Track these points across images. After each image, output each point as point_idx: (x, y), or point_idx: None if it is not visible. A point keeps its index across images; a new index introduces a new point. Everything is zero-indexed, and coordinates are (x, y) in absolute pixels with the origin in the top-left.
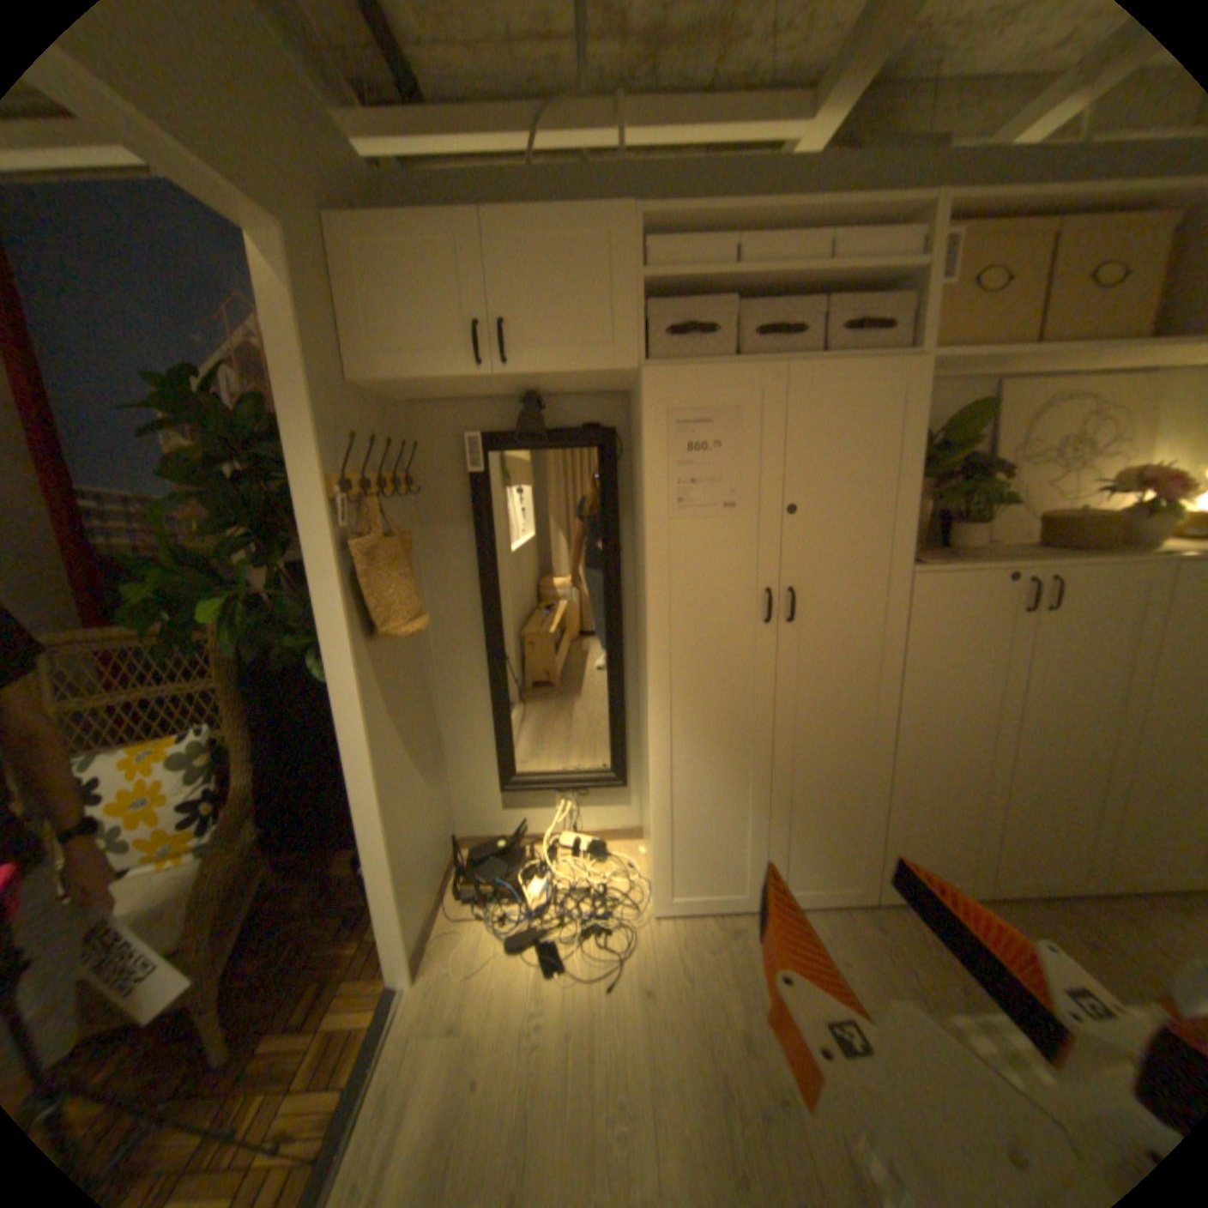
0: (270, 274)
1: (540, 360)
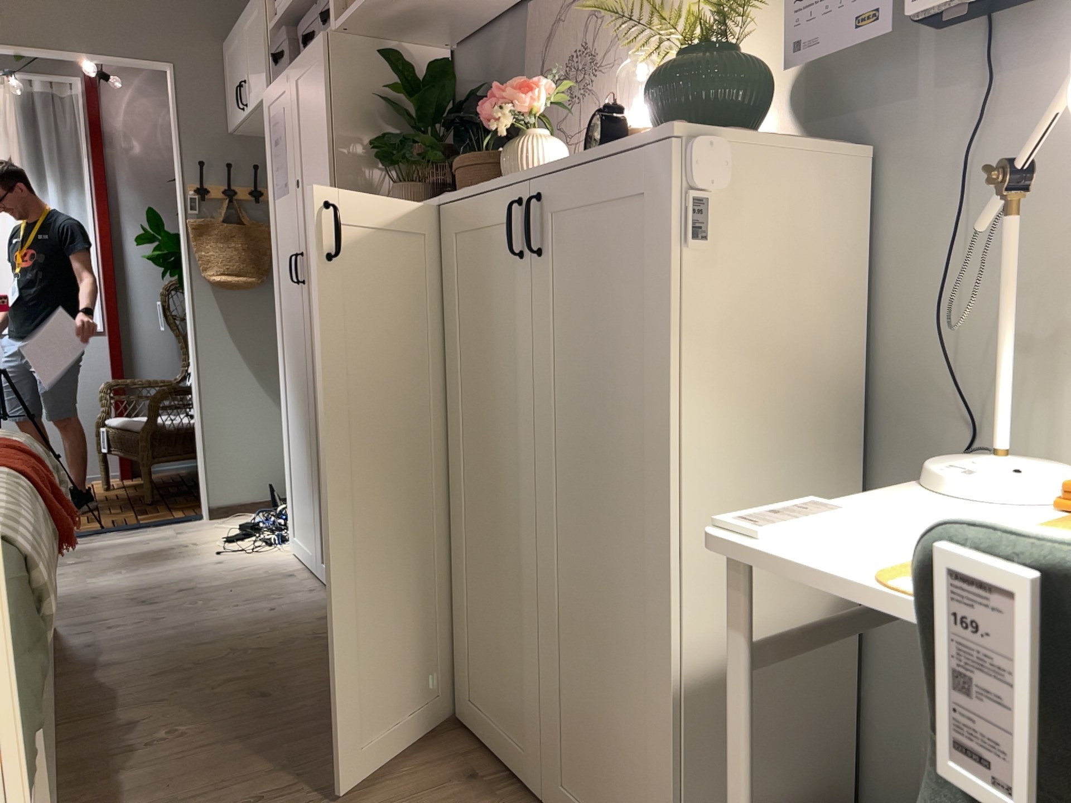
0: (169, 87)
1: (251, 98)
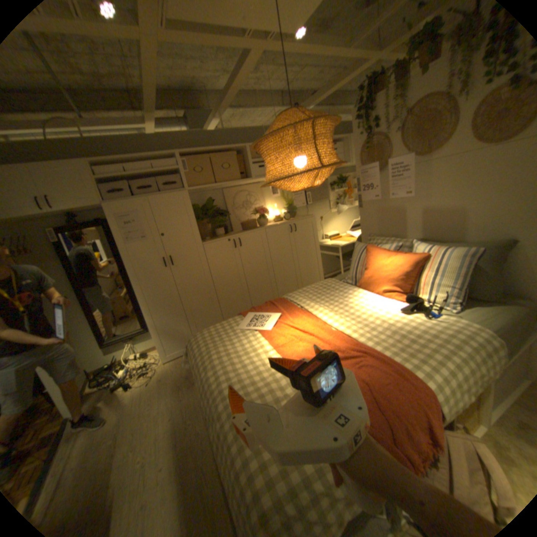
0: None
1: (64, 205)
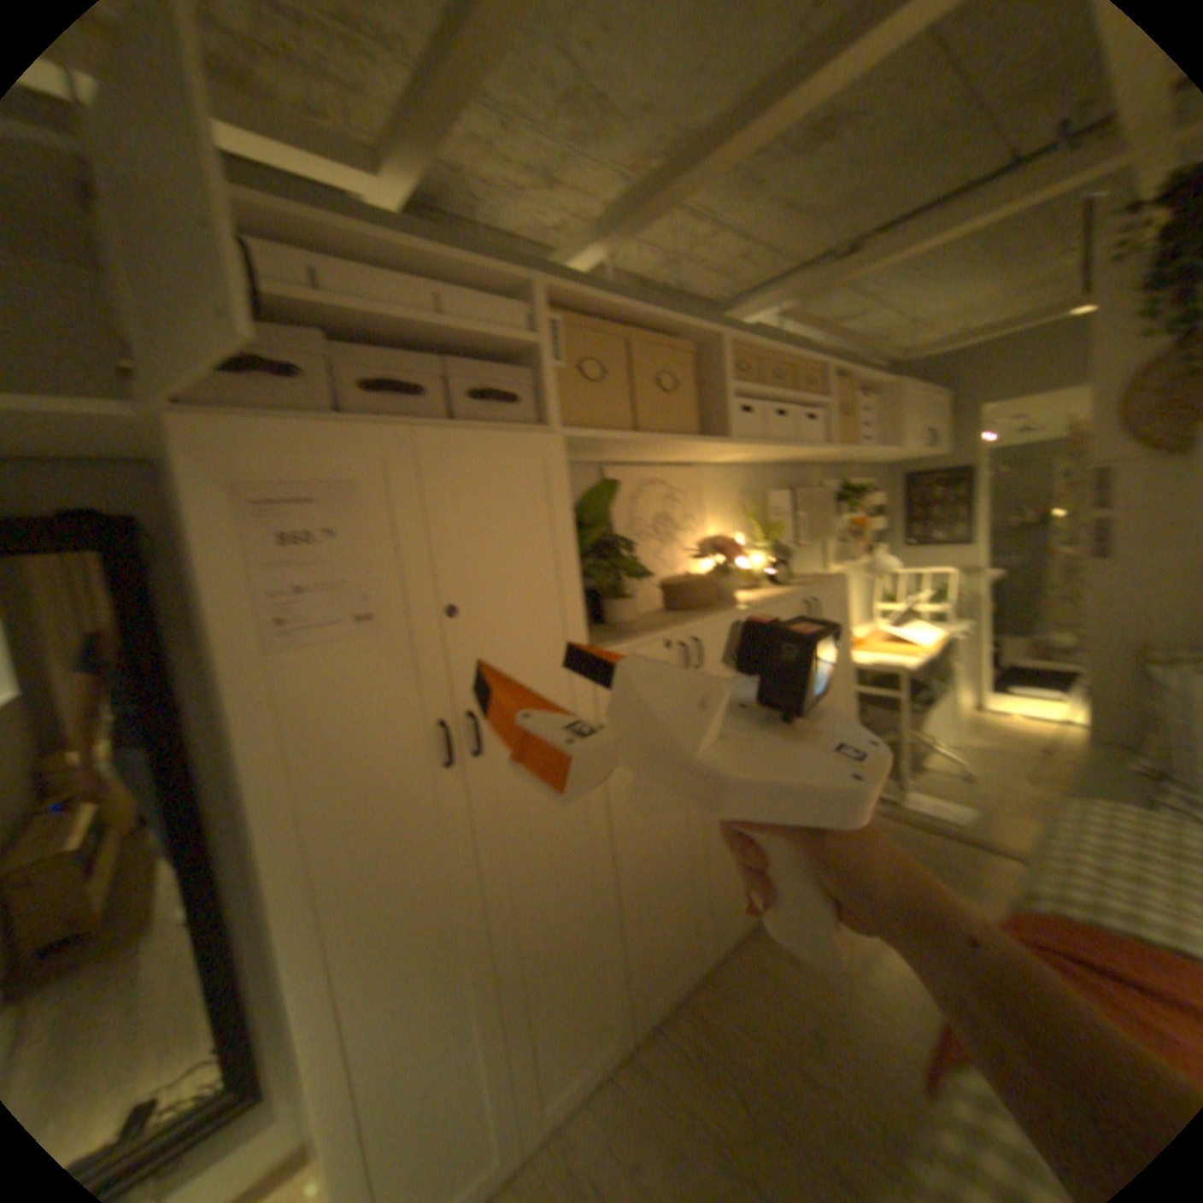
0: None
1: None
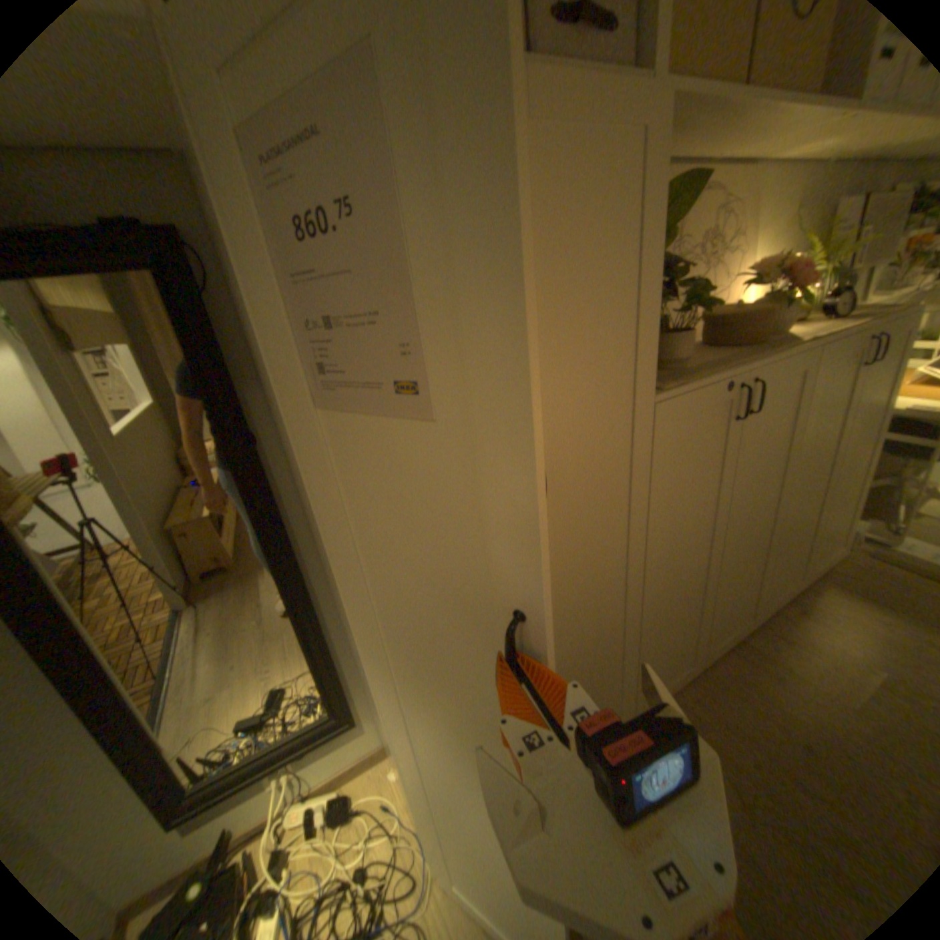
0: None
1: None
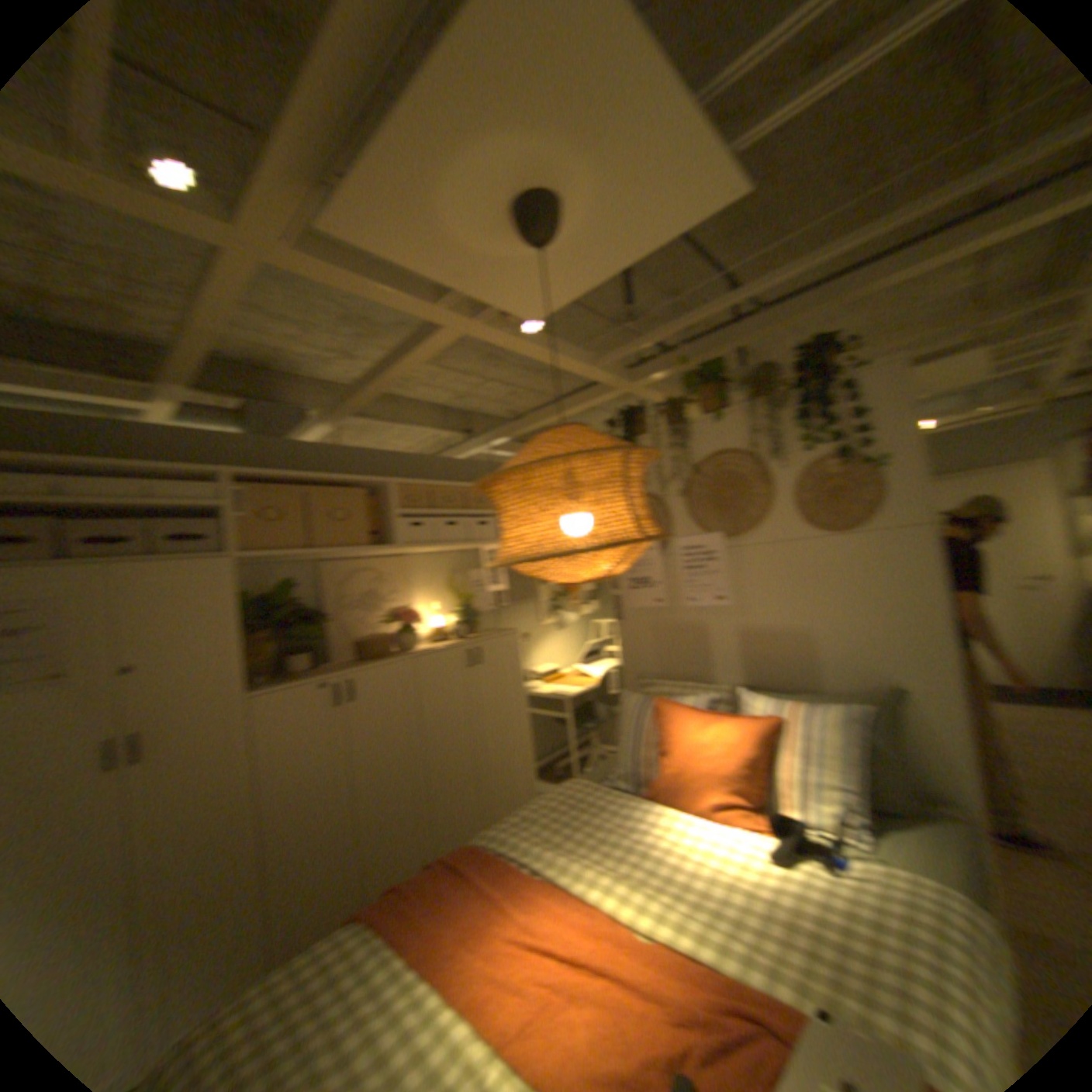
0: None
1: None
